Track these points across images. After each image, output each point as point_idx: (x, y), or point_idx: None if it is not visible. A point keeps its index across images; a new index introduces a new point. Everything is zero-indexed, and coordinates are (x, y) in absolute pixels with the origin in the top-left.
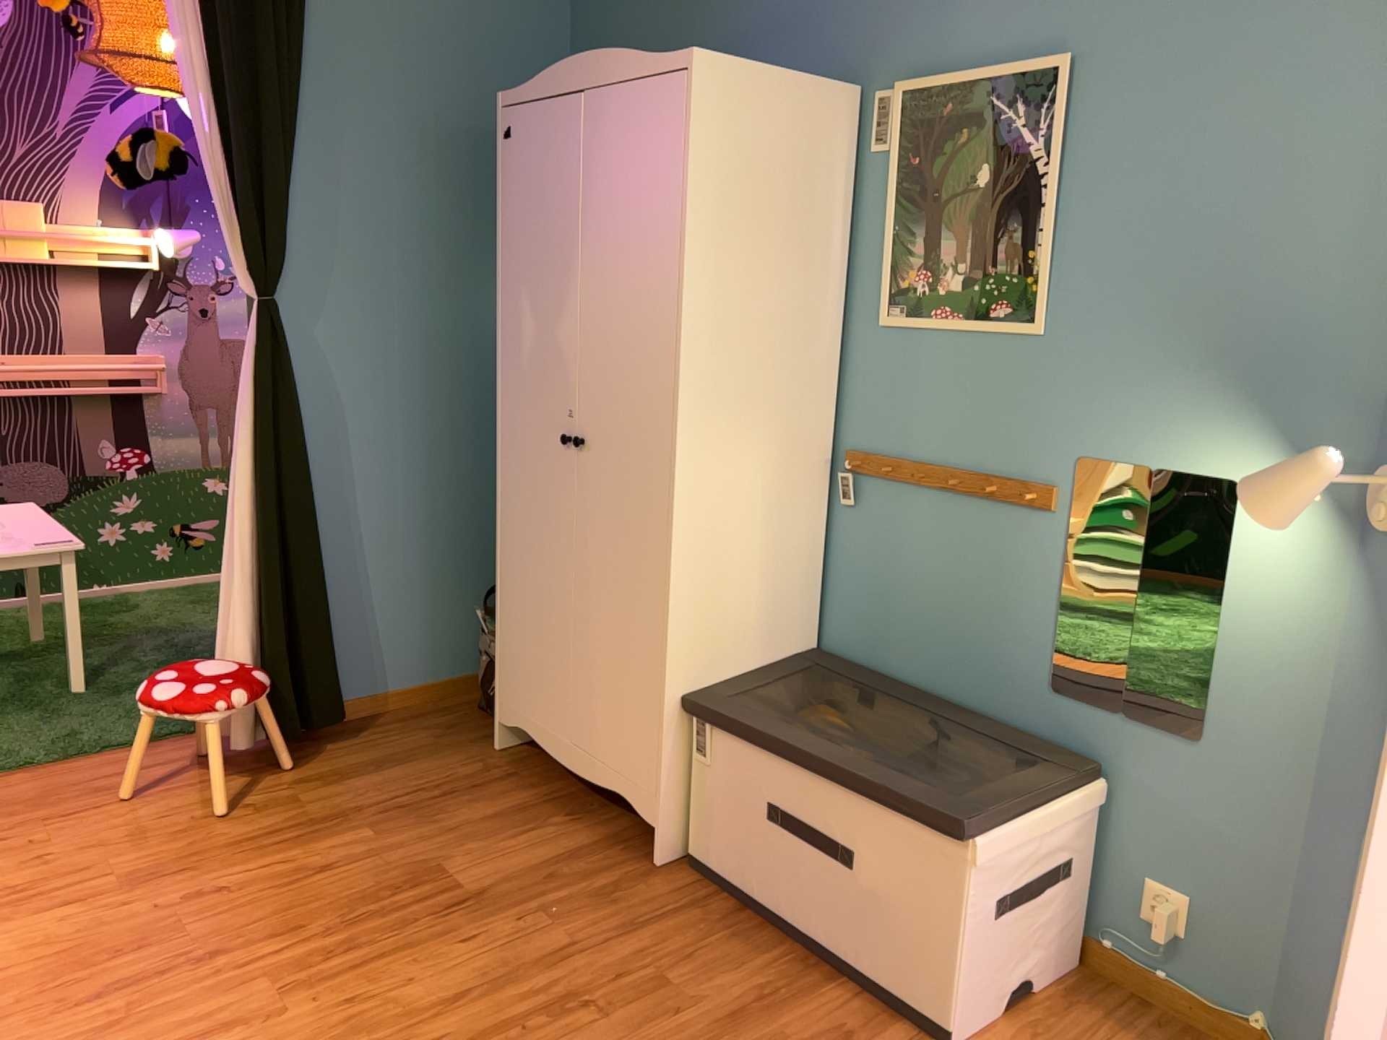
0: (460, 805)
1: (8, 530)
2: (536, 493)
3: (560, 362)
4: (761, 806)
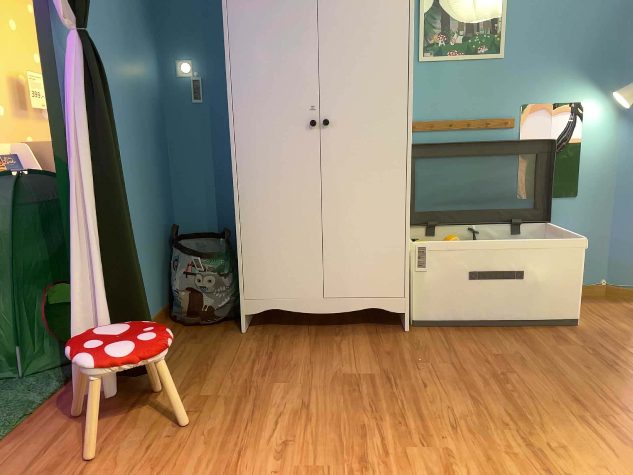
0: (287, 355)
1: None
2: (280, 161)
3: (300, 78)
4: (466, 274)
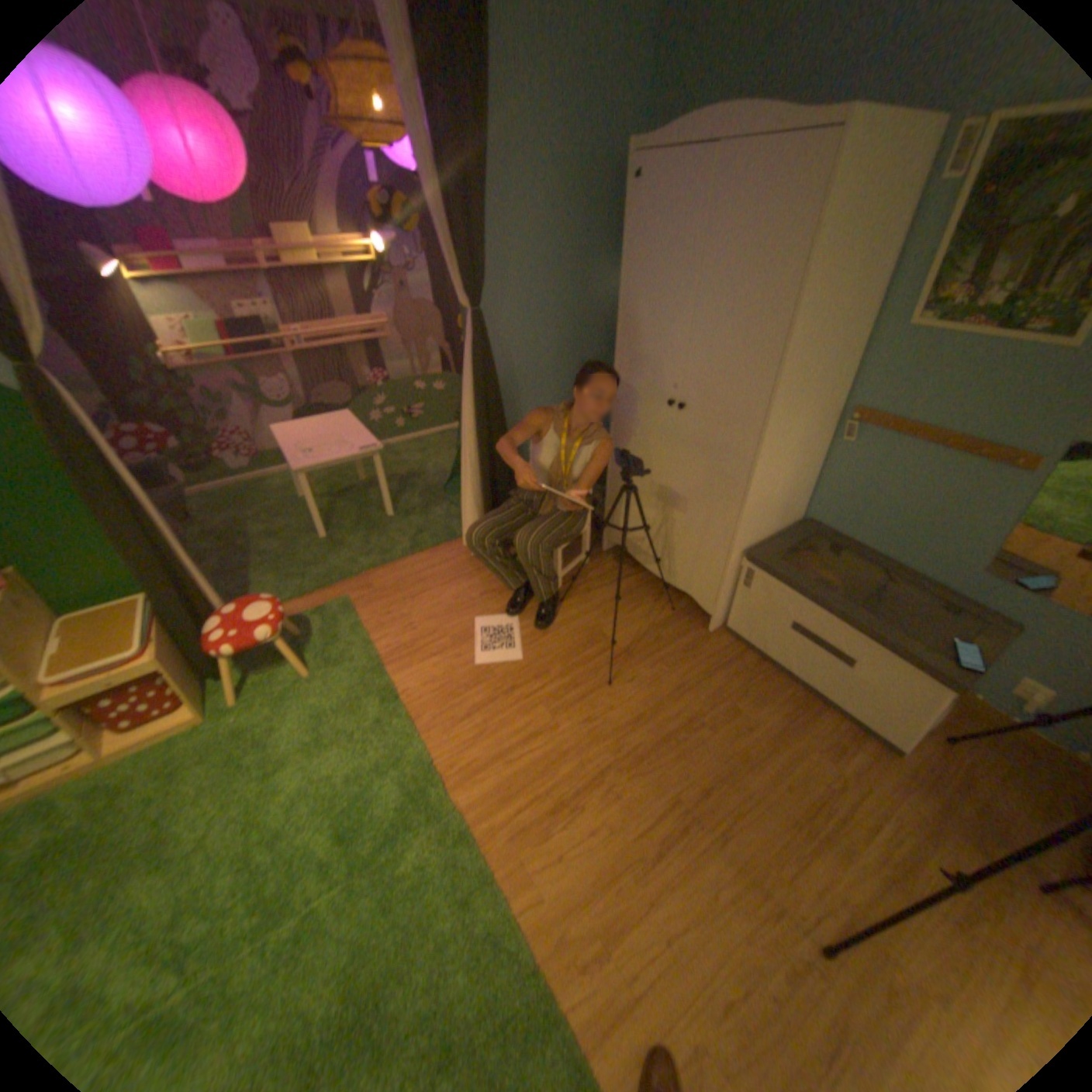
0: (596, 591)
1: (342, 440)
2: (642, 431)
3: (670, 354)
4: (787, 624)
